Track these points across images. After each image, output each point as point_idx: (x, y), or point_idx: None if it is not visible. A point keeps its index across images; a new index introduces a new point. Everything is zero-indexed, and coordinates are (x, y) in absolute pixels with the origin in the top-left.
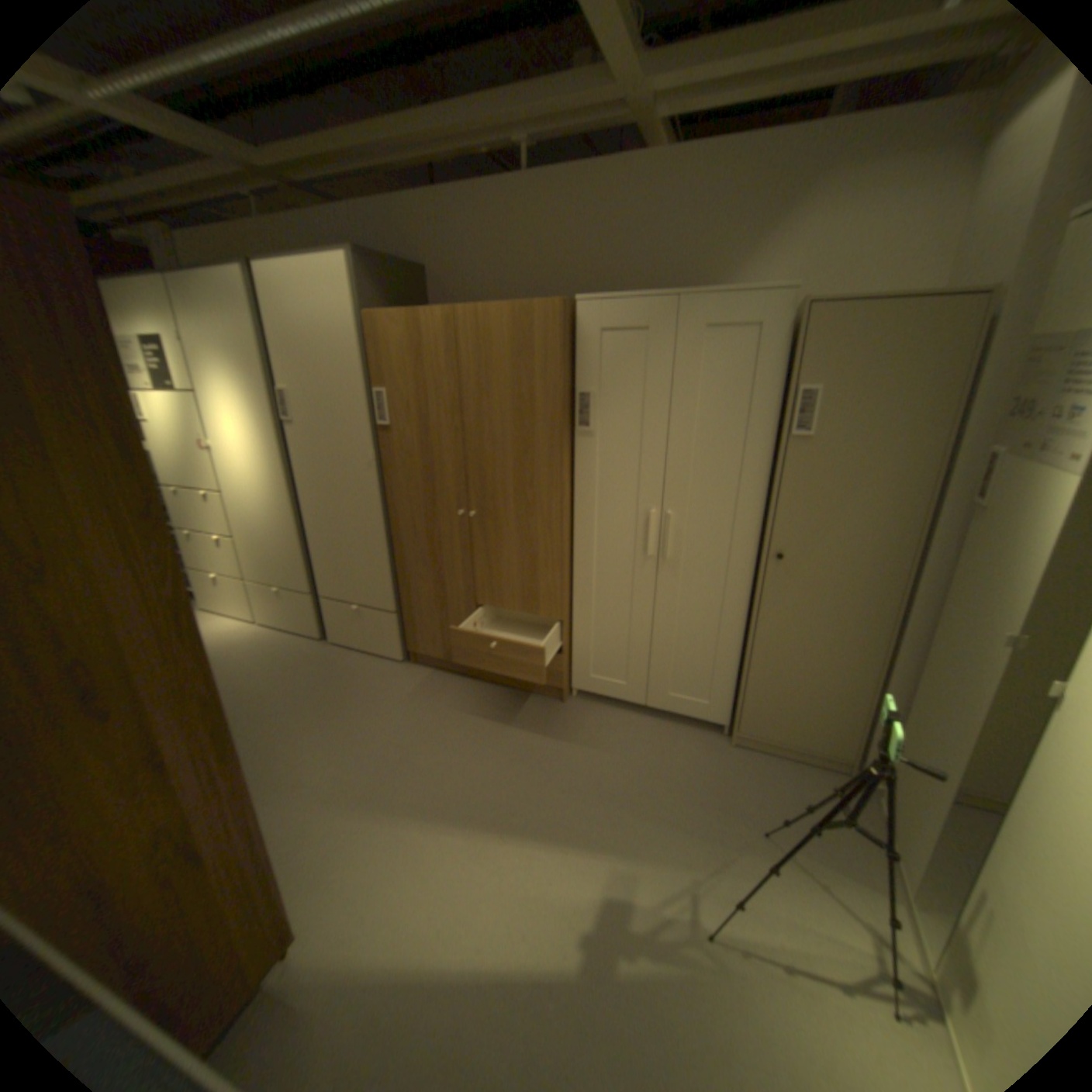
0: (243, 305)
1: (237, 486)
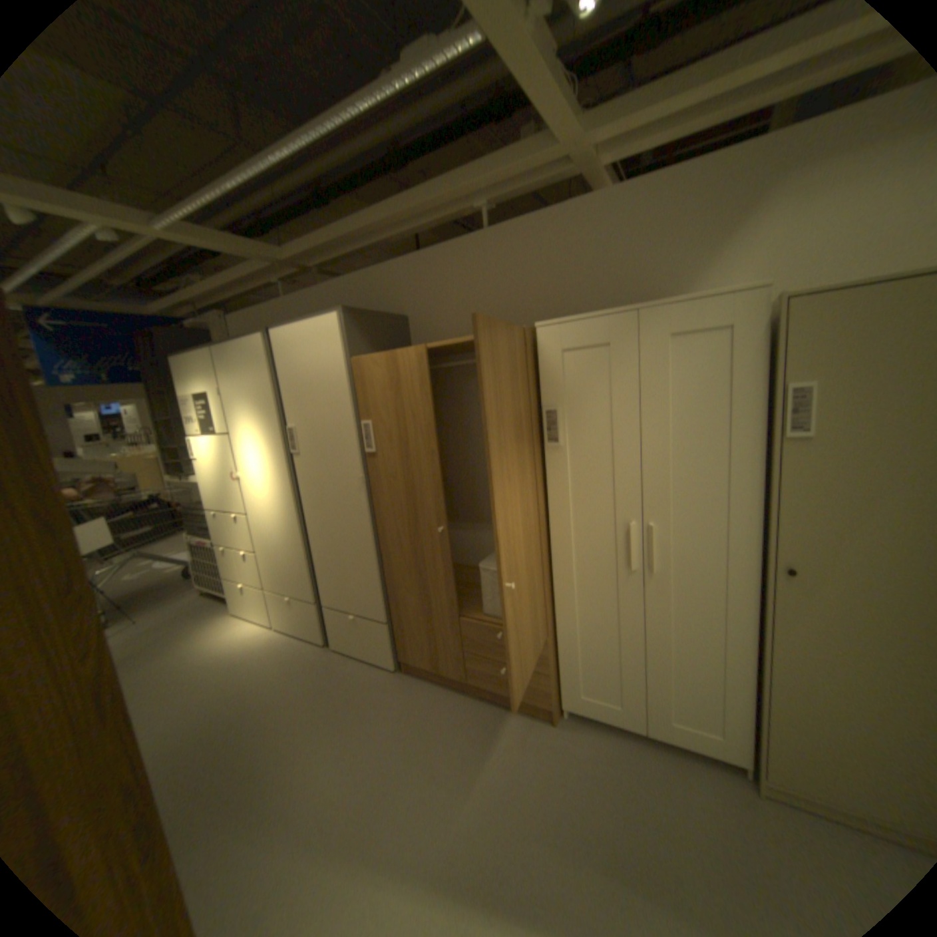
0: (264, 364)
1: (259, 509)
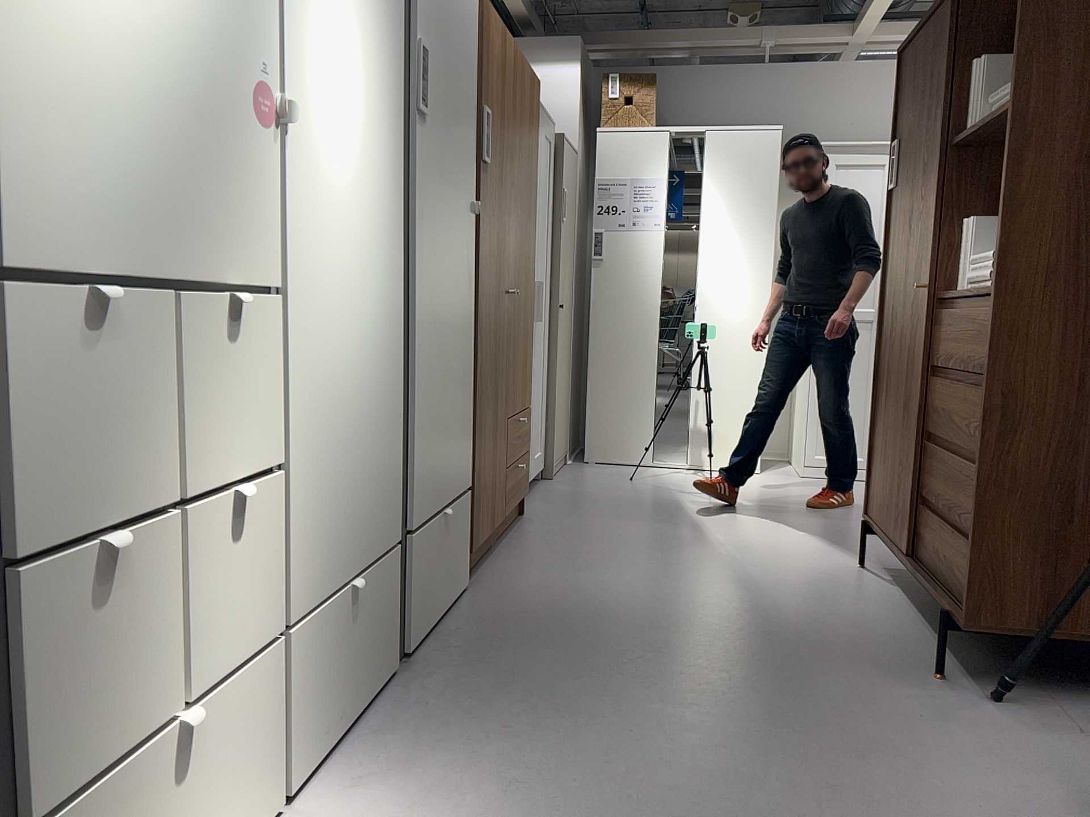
0: None
1: (318, 257)
